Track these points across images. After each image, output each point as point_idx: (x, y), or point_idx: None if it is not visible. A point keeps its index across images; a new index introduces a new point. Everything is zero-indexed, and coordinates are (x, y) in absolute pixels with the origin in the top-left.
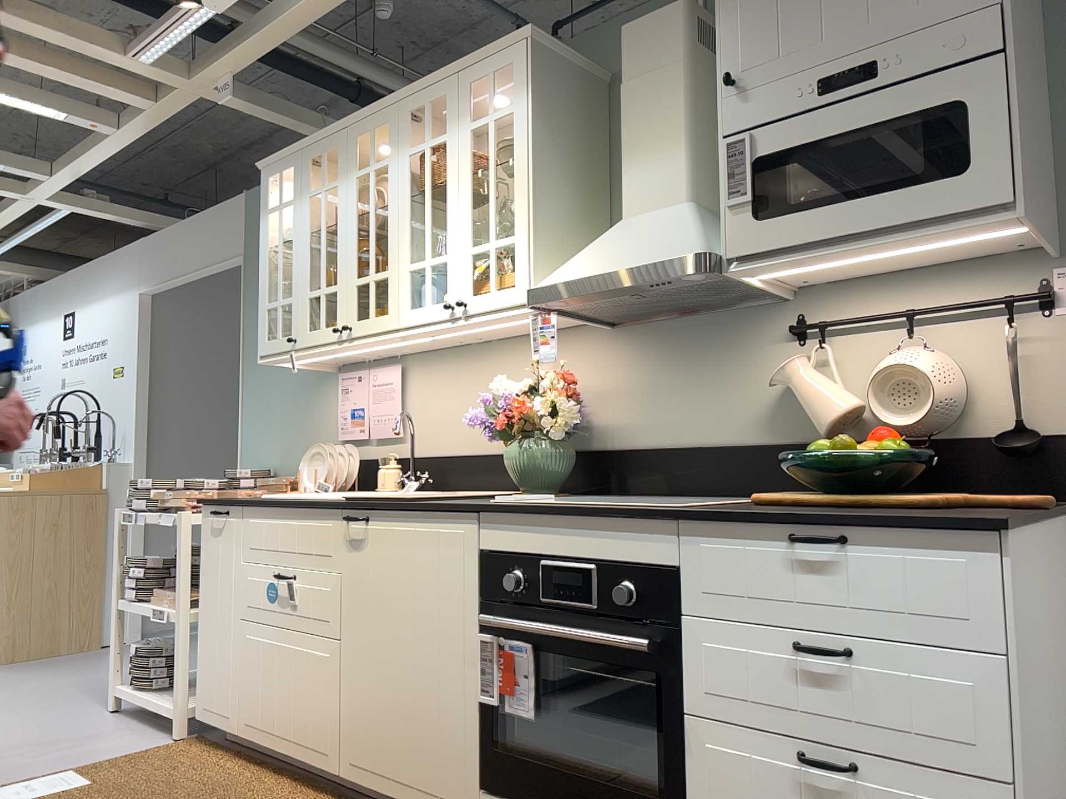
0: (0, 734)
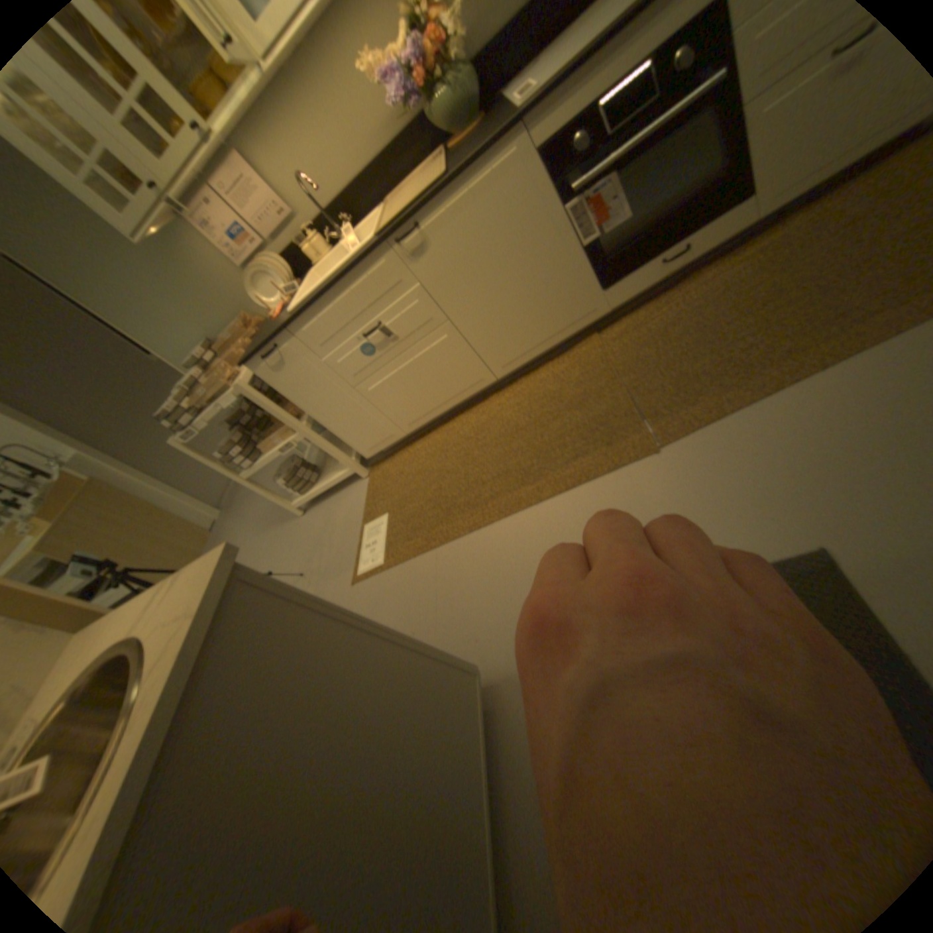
0: (287, 571)
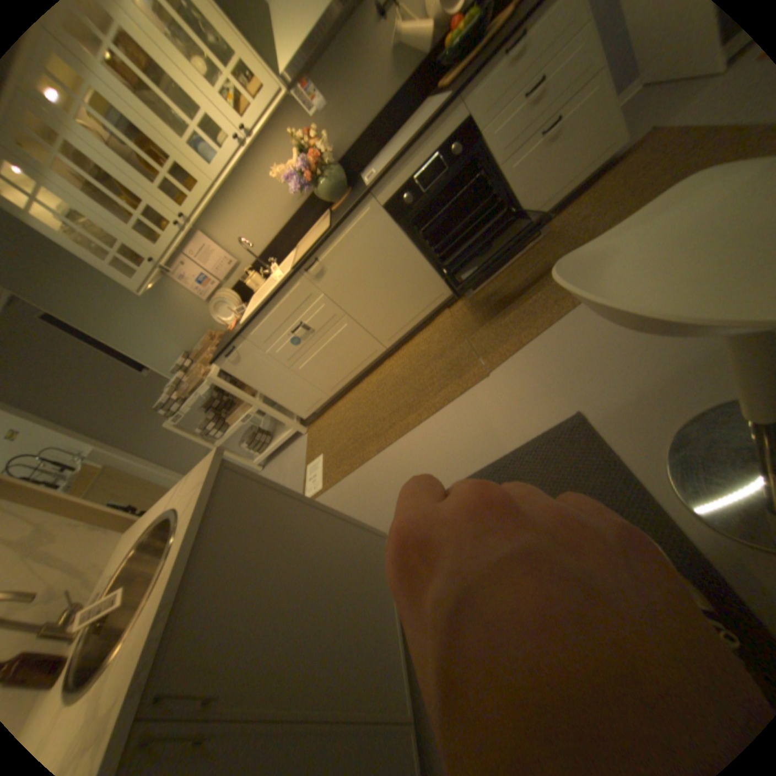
0: None
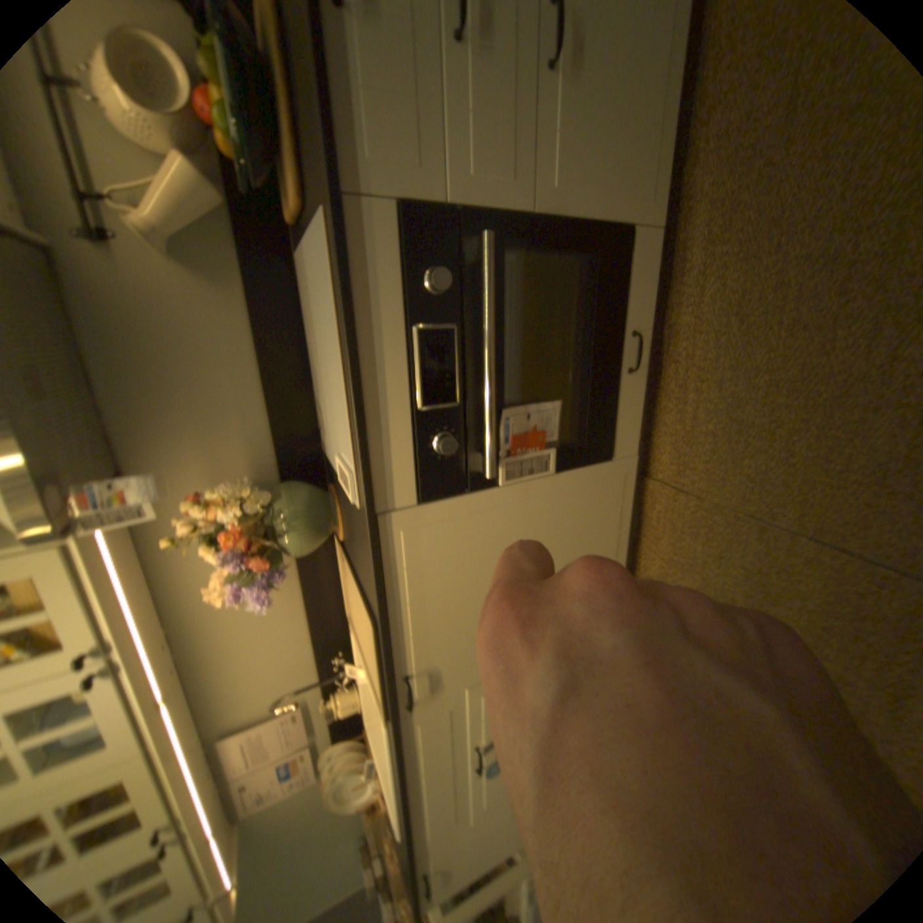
0: None
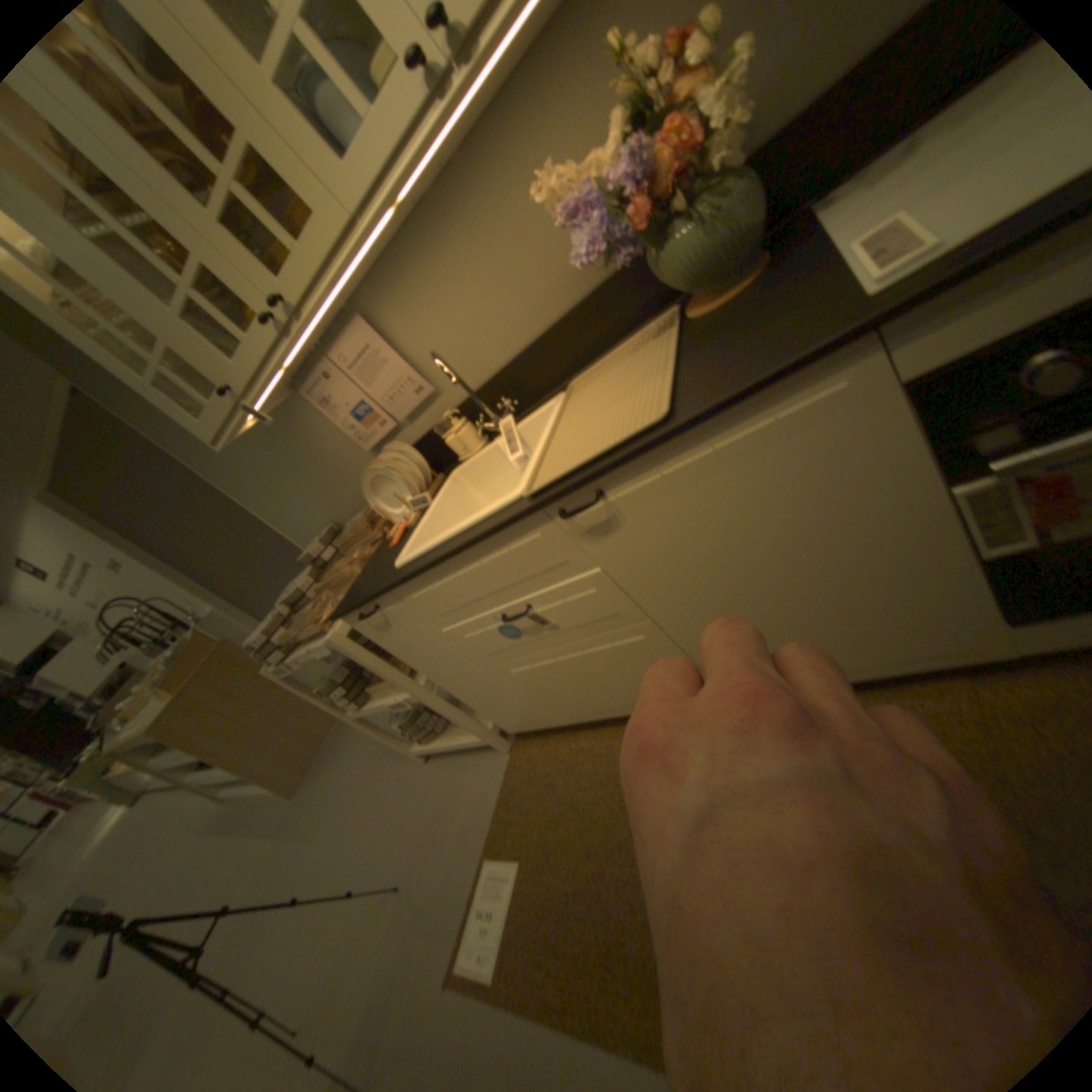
0: (384, 858)
